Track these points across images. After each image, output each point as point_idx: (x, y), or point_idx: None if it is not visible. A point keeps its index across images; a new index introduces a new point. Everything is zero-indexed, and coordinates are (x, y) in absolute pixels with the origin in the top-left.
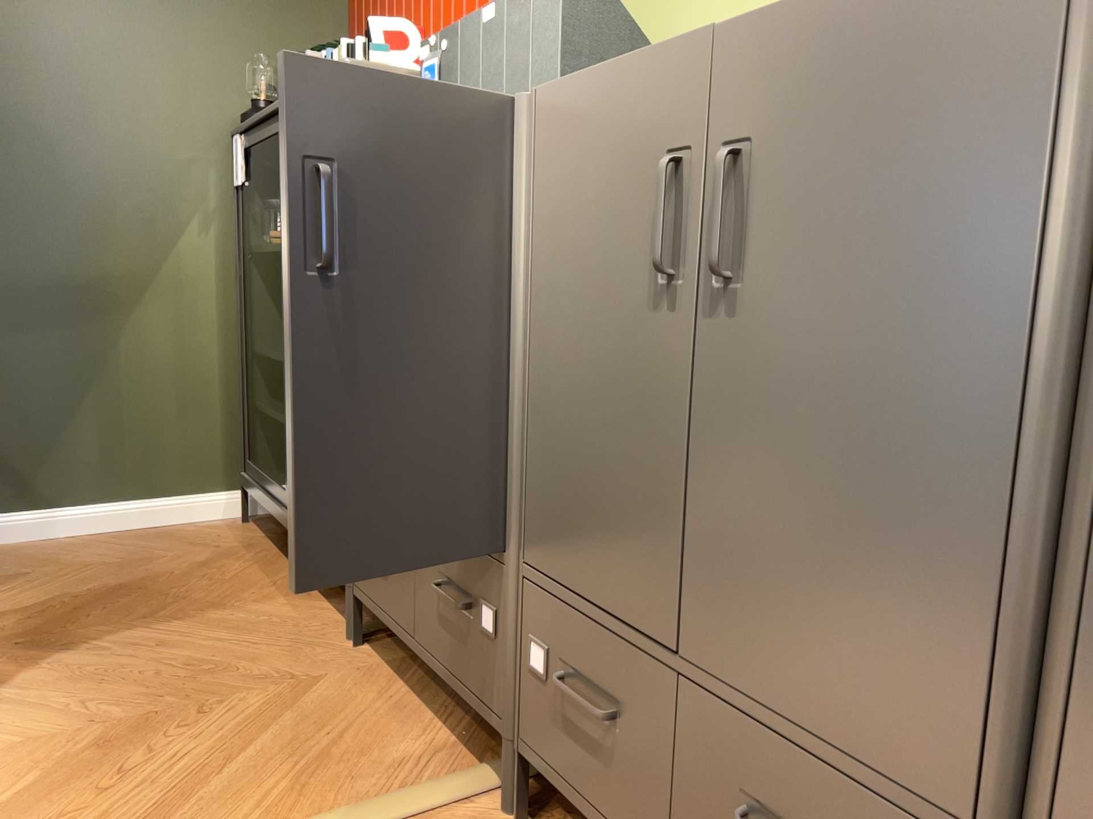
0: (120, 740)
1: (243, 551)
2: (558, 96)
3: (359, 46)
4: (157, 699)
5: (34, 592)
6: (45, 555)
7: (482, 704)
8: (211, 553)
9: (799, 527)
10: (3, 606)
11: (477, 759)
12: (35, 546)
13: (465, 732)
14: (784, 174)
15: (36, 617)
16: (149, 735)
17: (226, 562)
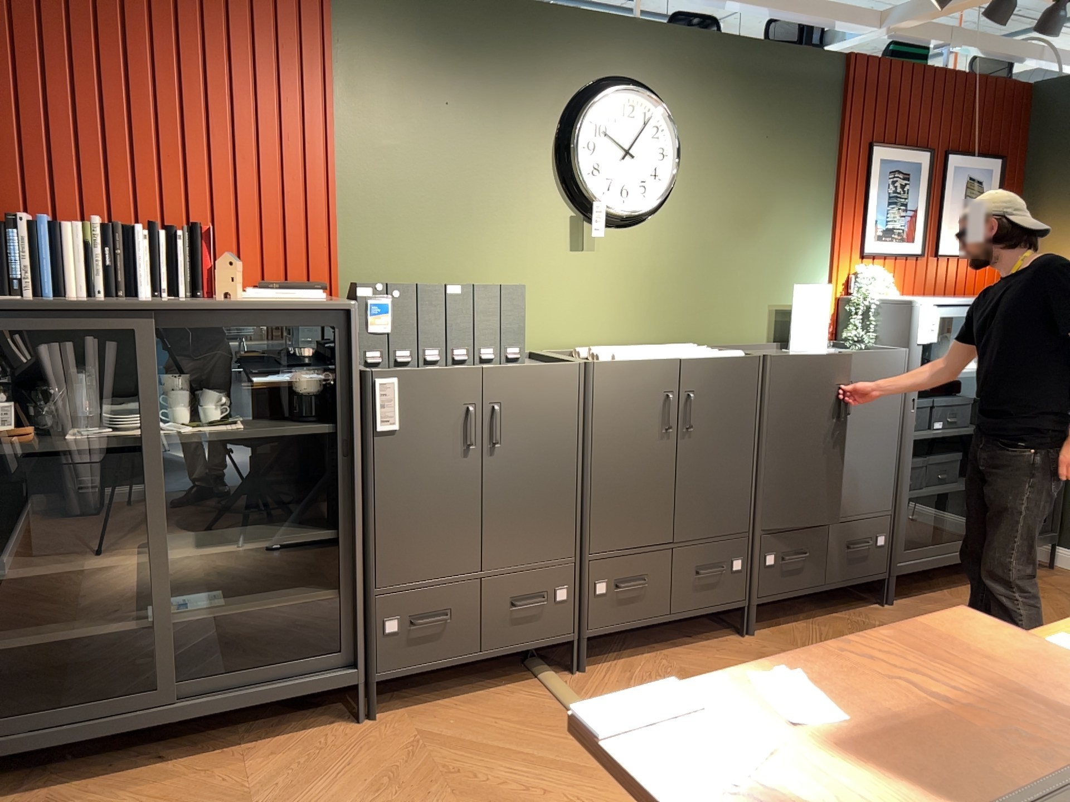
0: (484, 801)
1: None
2: (609, 366)
3: (142, 230)
4: (430, 796)
5: None
6: None
7: (557, 637)
8: None
9: (711, 488)
10: None
11: (527, 680)
12: None
13: (500, 682)
14: (705, 401)
15: None
16: (481, 790)
17: None
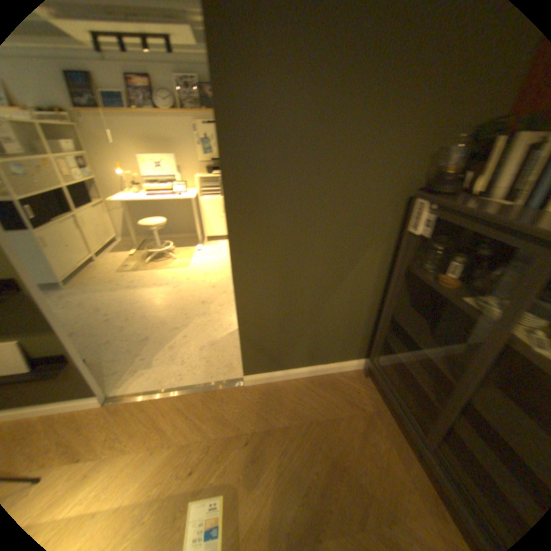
0: None
1: (379, 422)
2: None
3: None
4: None
5: (296, 459)
6: (289, 402)
7: None
8: (364, 421)
9: None
10: (287, 479)
11: None
12: (283, 388)
13: None
14: None
15: (306, 505)
16: None
17: (376, 438)
